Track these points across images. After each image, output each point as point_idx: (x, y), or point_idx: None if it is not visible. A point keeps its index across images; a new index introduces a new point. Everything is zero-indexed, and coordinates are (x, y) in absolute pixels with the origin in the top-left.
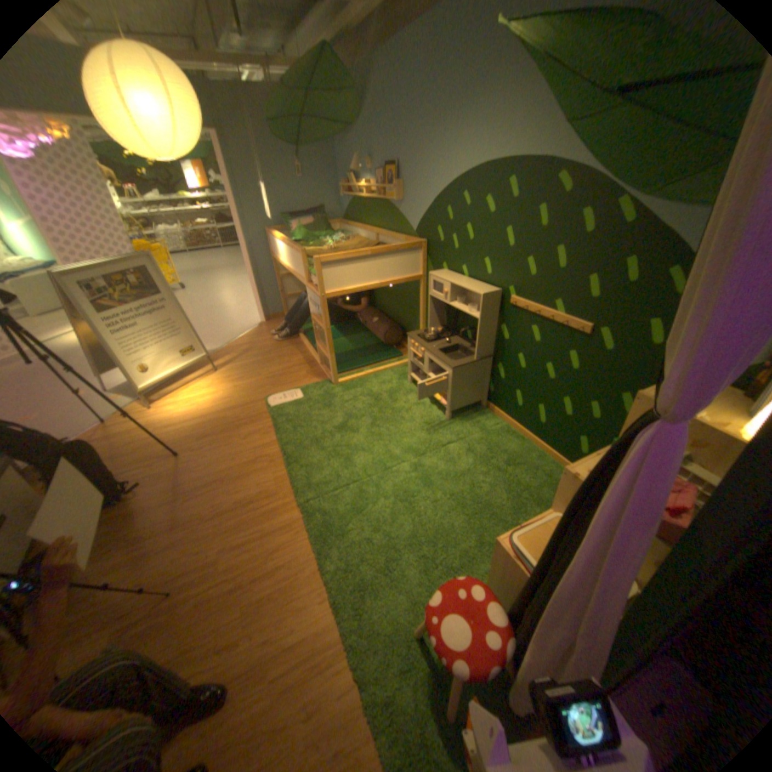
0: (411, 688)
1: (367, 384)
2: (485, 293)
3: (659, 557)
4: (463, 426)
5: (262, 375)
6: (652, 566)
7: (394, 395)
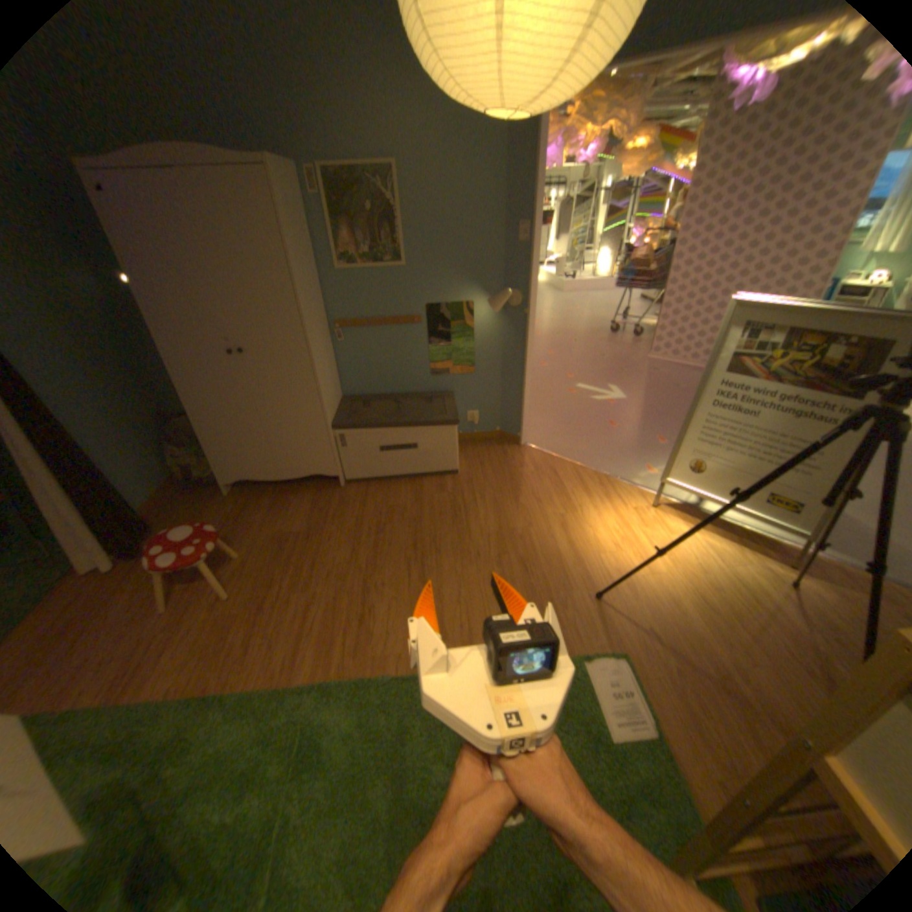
0: None
1: None
2: None
3: None
4: None
5: (732, 655)
6: None
7: None
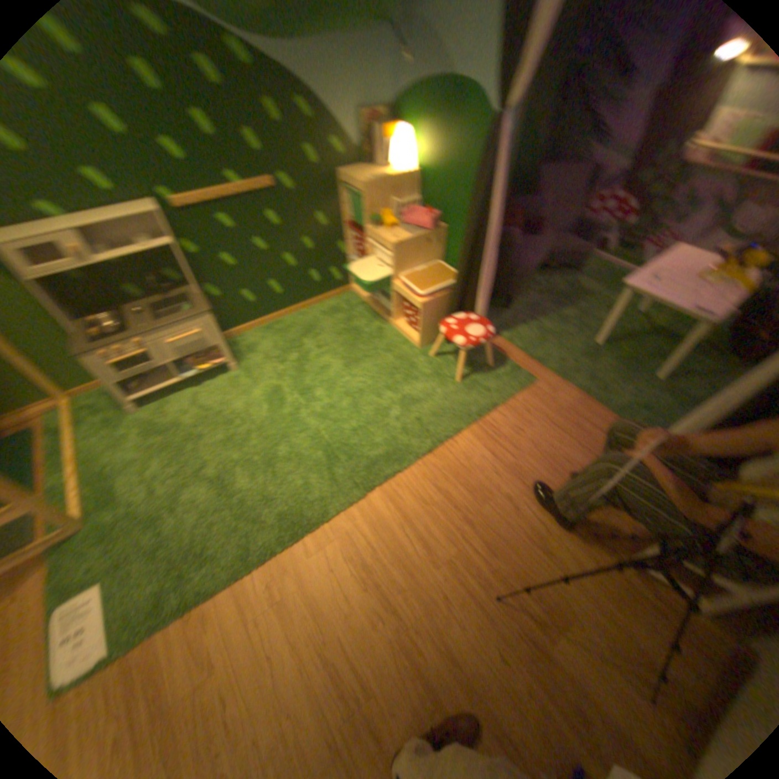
0: (484, 380)
1: (102, 472)
2: (150, 206)
3: (438, 235)
4: (248, 358)
5: None
6: (437, 243)
7: (156, 429)
